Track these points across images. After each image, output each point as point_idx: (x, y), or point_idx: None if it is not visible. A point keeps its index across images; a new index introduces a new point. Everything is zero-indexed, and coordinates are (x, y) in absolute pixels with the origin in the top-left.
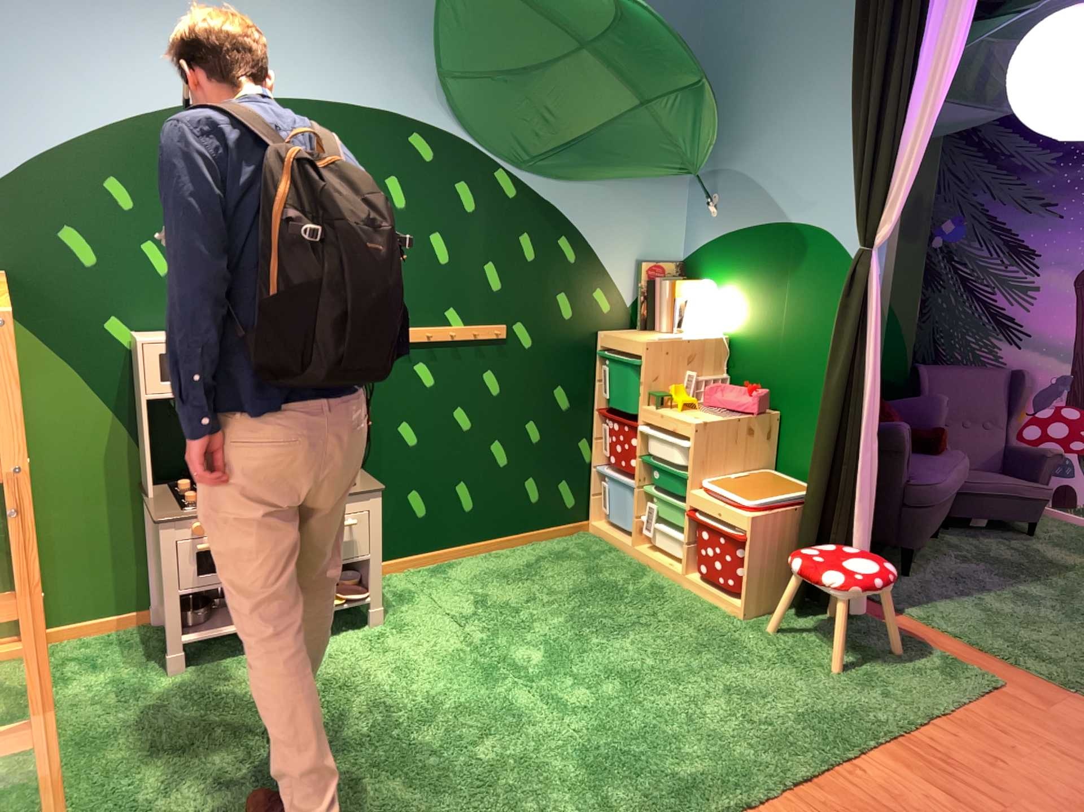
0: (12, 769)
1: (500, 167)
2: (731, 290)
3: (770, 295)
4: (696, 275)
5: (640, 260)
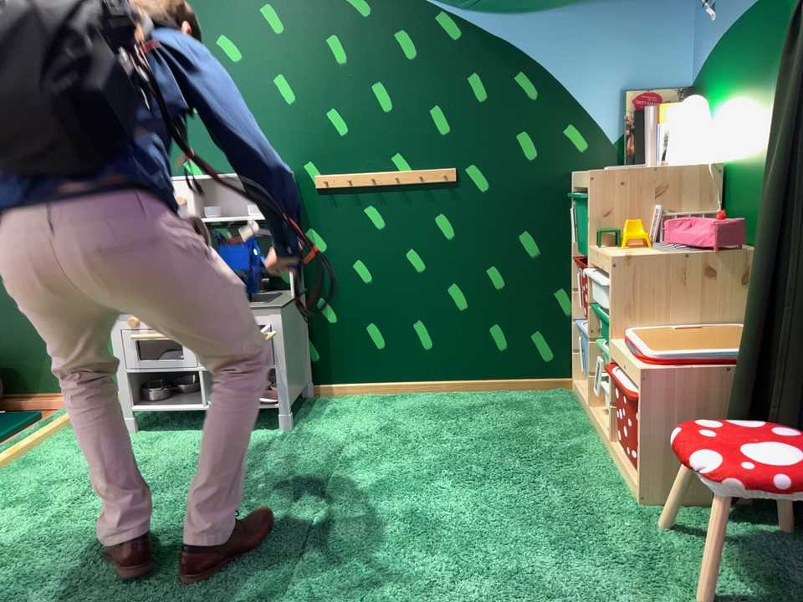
0: None
1: (440, 5)
2: (729, 100)
3: (762, 91)
4: (703, 94)
5: (629, 88)
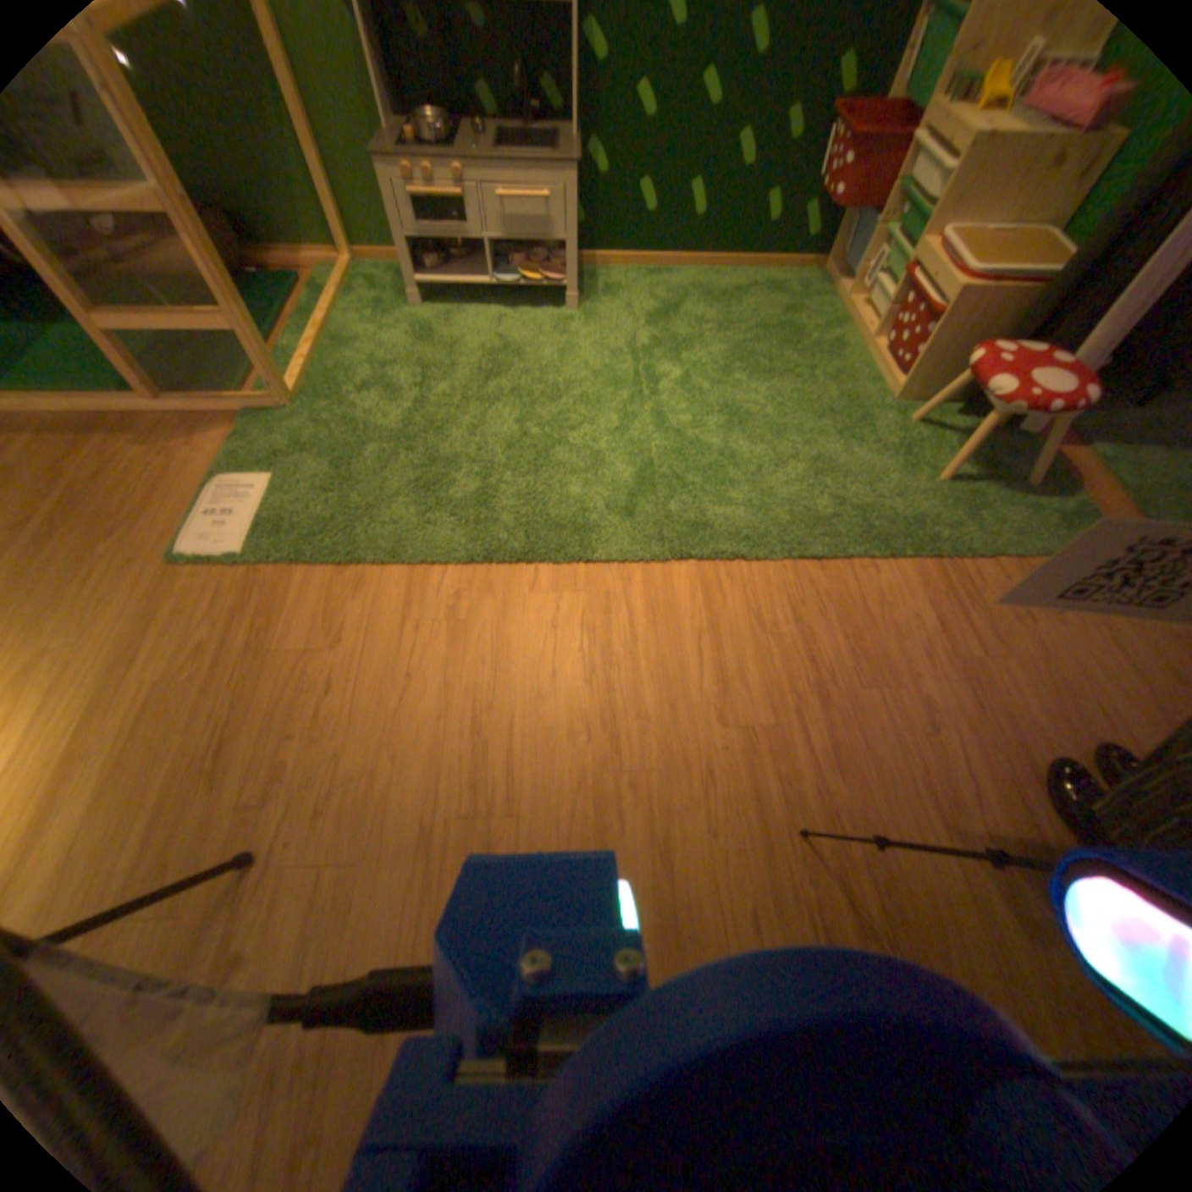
0: (277, 346)
1: None
2: None
3: None
4: None
5: None
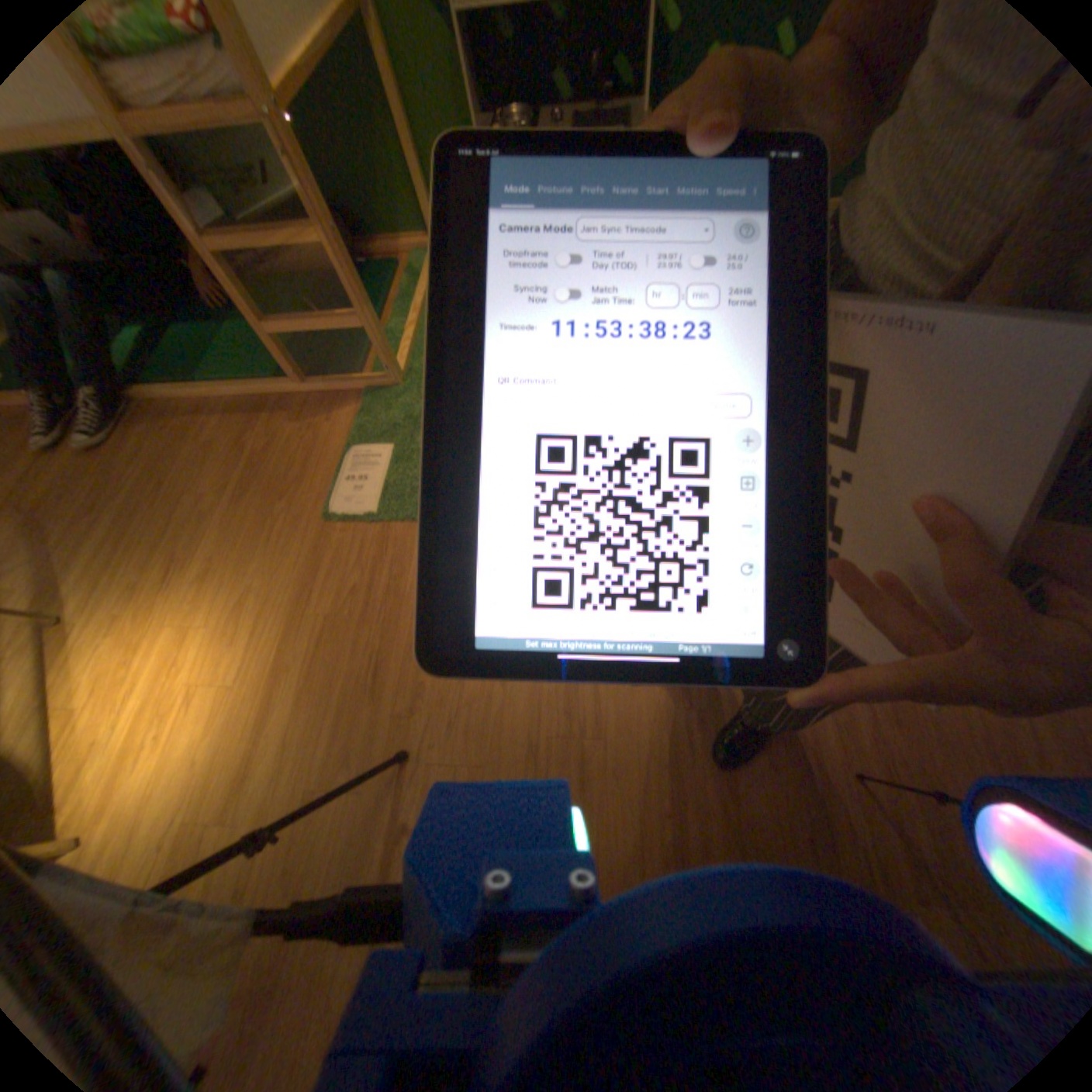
0: (387, 329)
1: None
2: None
3: None
4: None
5: None
